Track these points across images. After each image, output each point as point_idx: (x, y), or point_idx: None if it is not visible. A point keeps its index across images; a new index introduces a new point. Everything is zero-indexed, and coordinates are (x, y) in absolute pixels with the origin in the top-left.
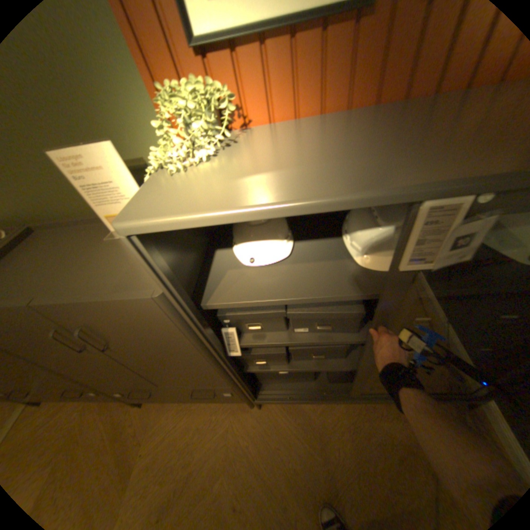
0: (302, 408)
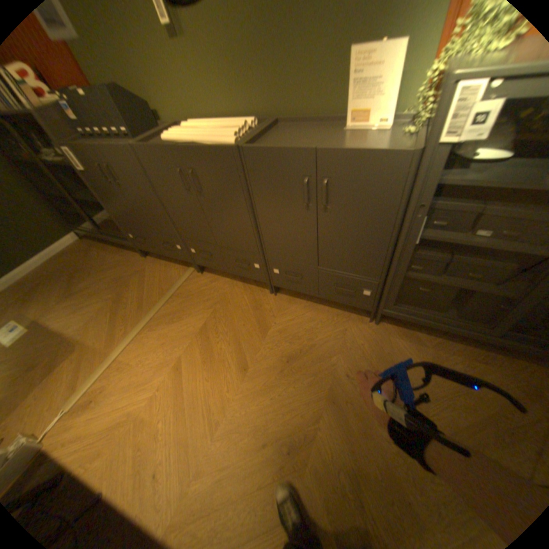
0: (418, 336)
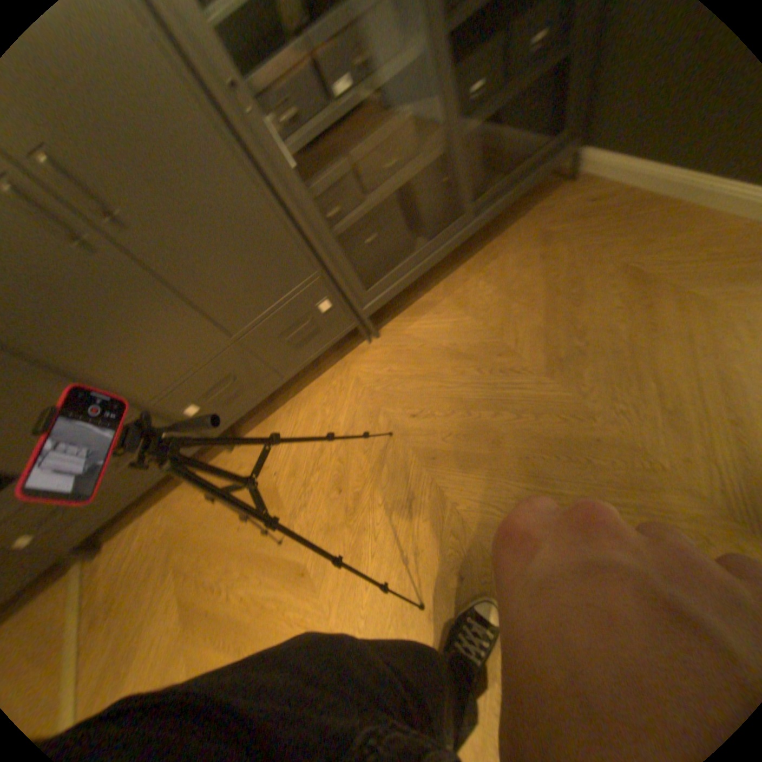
0: (424, 300)
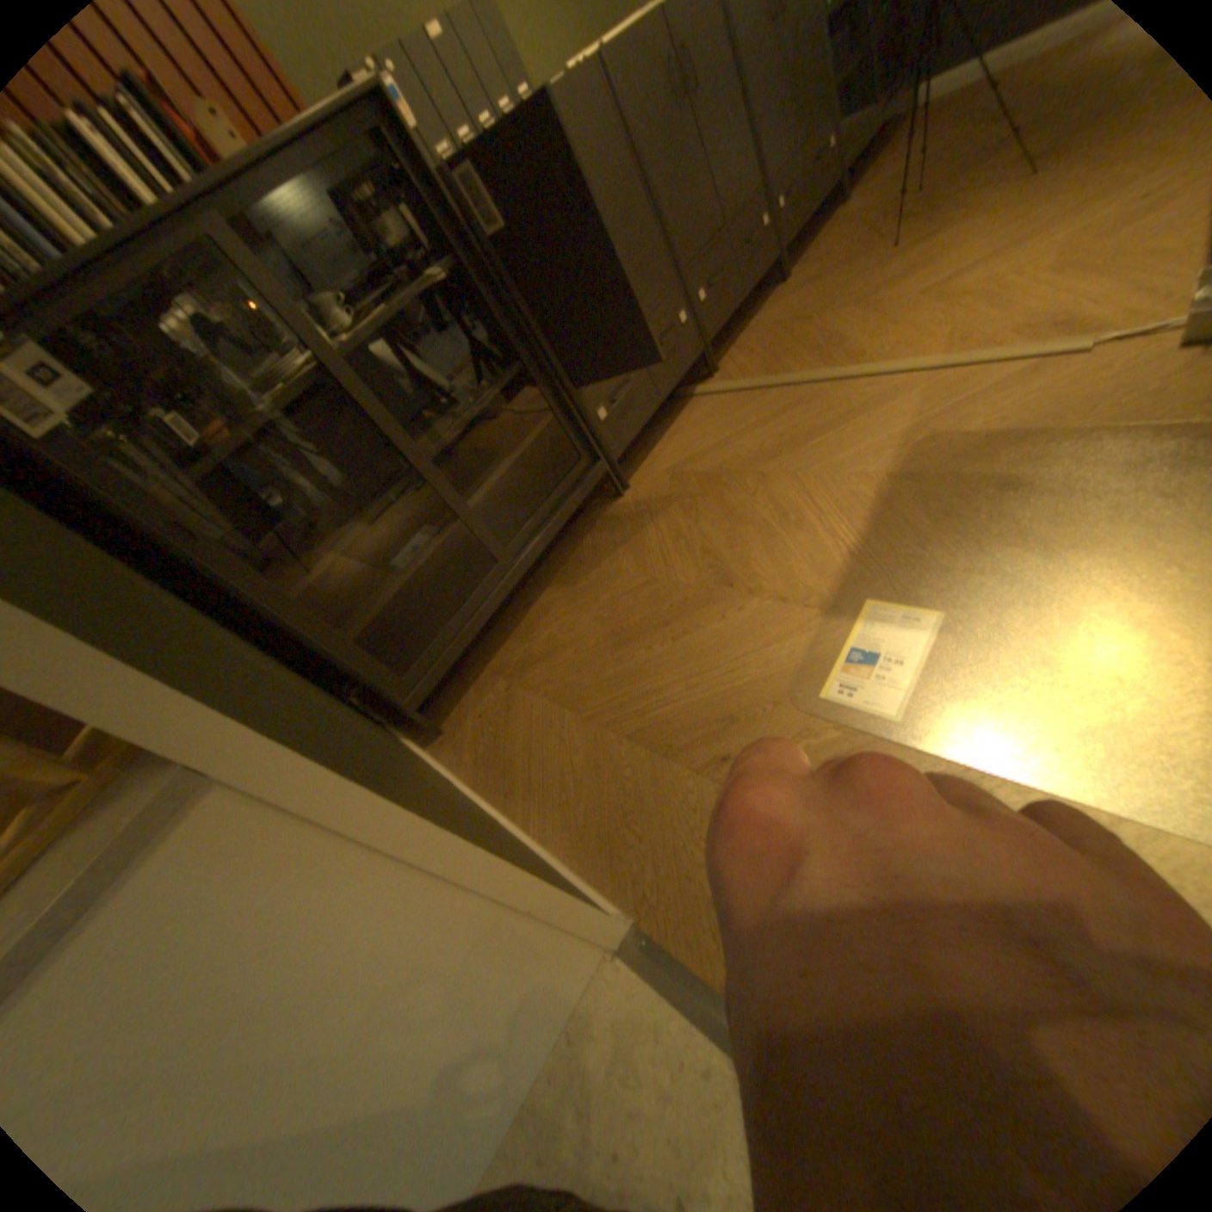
0: (867, 174)
